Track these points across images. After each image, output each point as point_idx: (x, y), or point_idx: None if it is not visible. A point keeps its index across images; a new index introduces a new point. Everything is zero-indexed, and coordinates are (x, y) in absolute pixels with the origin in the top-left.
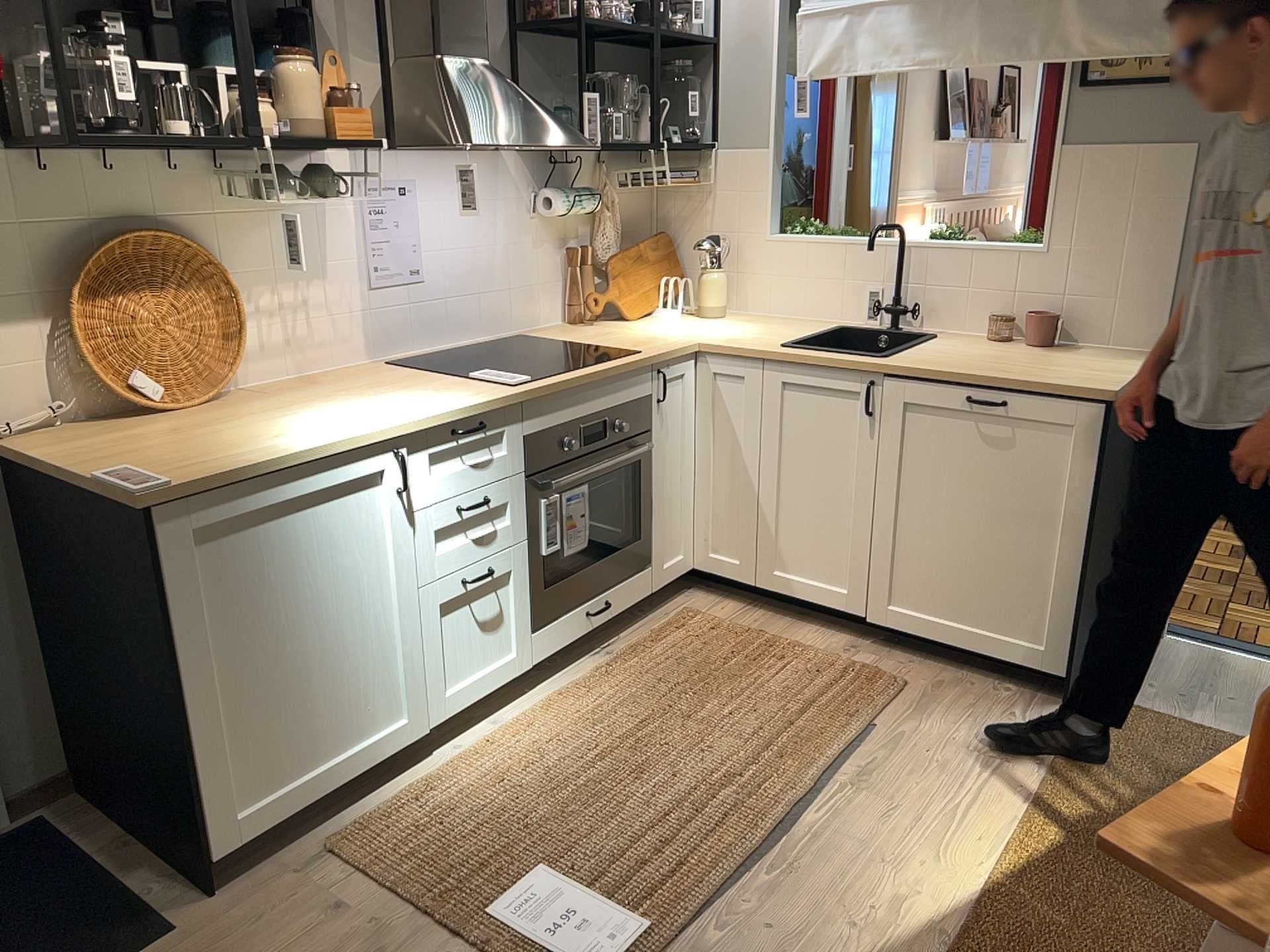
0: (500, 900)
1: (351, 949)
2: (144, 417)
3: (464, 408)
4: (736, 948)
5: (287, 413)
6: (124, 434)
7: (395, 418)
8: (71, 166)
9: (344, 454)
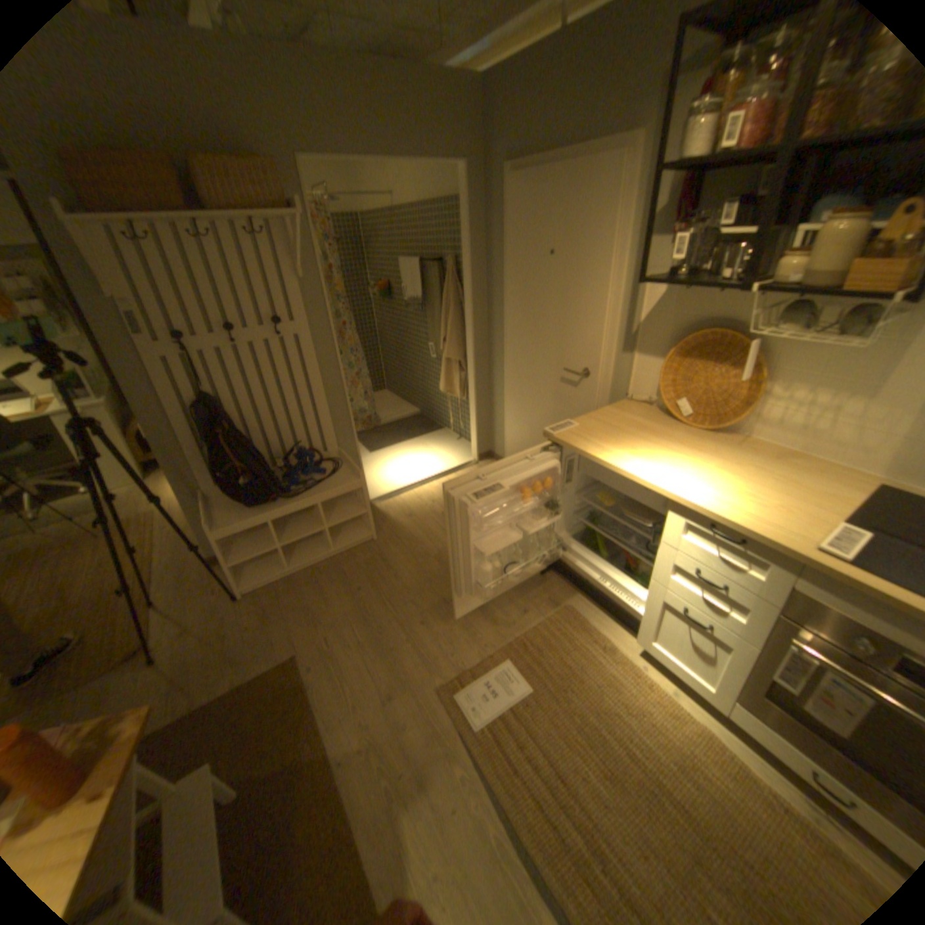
0: (511, 668)
1: (502, 614)
2: (667, 418)
3: (725, 517)
4: (449, 780)
5: (691, 452)
6: (640, 418)
7: (680, 486)
8: (708, 285)
9: (627, 478)
